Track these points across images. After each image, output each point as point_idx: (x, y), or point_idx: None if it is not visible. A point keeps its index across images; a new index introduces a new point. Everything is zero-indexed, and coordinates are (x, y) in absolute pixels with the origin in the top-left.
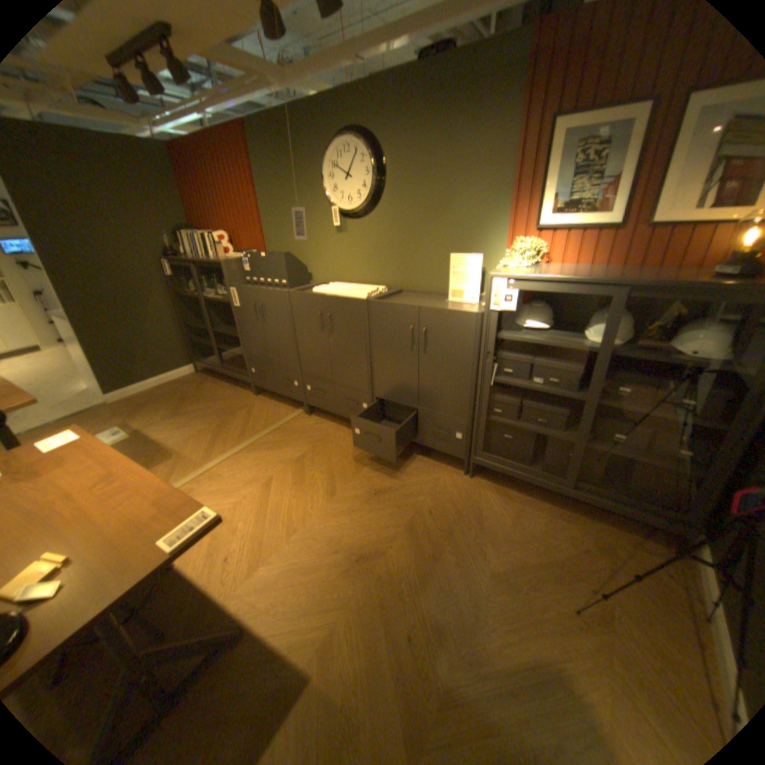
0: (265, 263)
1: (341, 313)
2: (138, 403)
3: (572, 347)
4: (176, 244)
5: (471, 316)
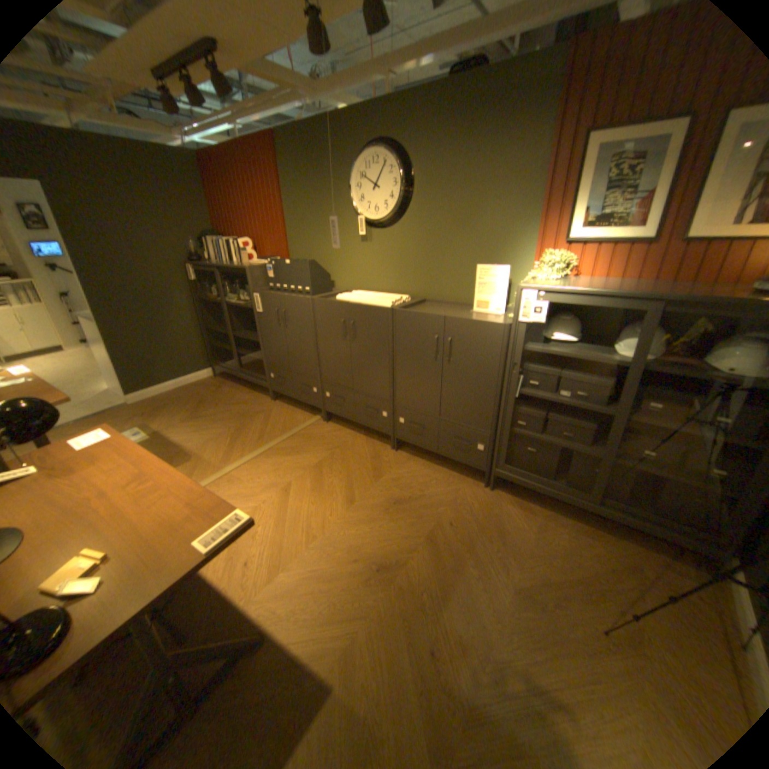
0: (290, 270)
1: (365, 321)
2: (157, 404)
3: (602, 361)
4: (201, 249)
5: (498, 327)
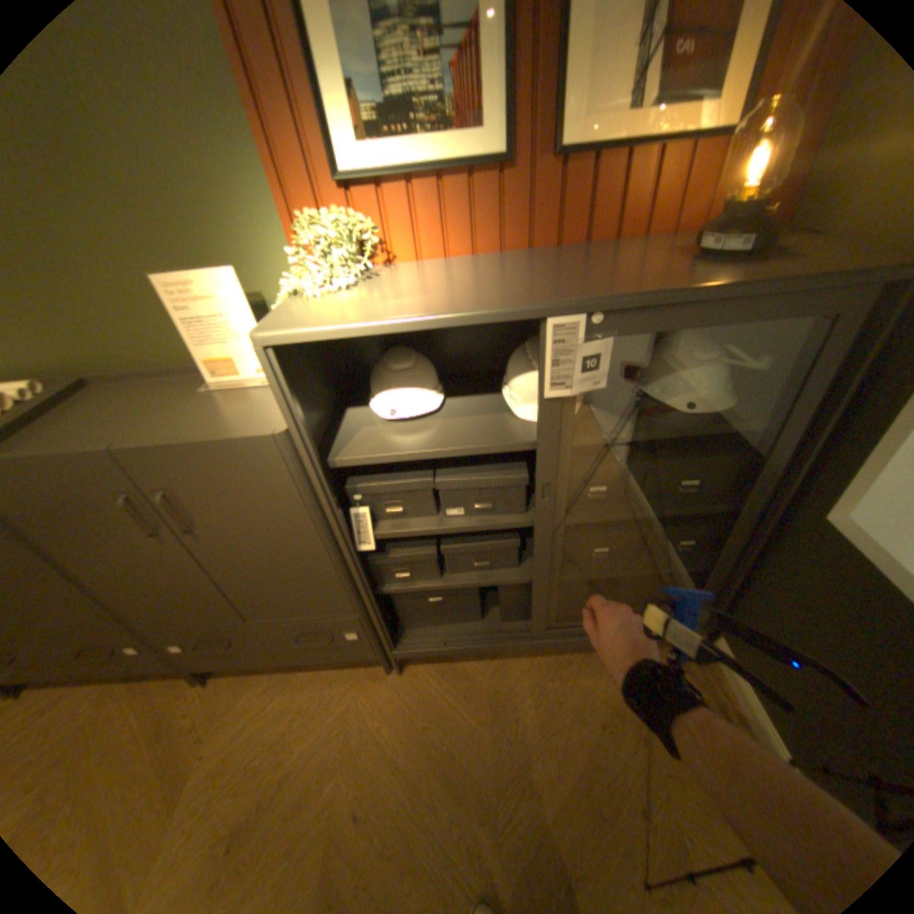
0: None
1: None
2: None
3: (500, 450)
4: None
5: (260, 444)
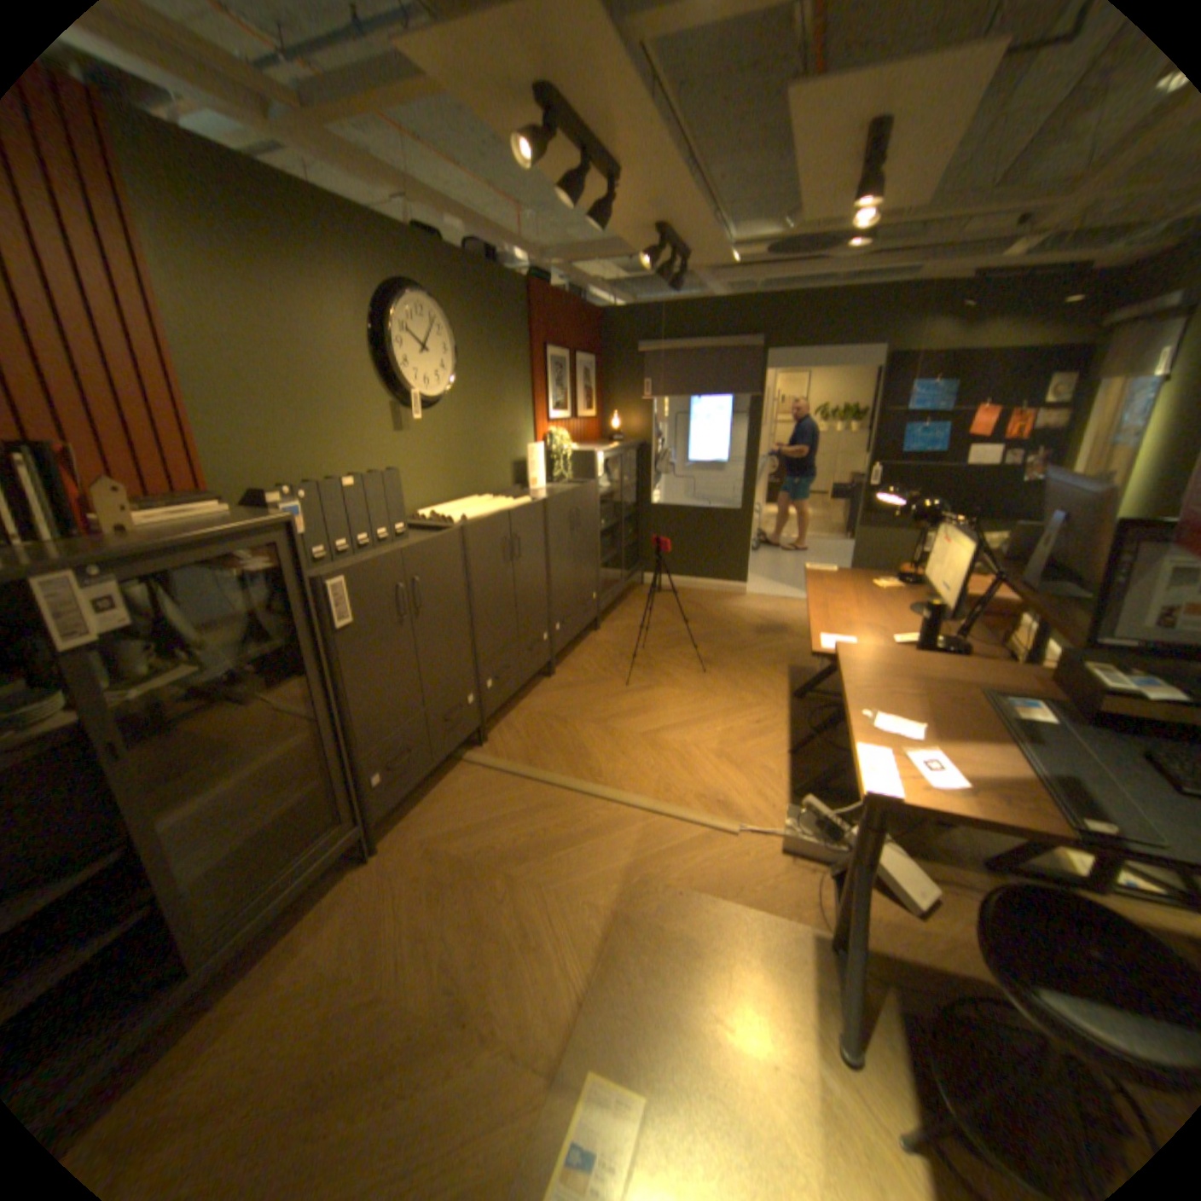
0: (356, 499)
1: (526, 527)
2: None
3: (612, 491)
4: None
5: (593, 486)
